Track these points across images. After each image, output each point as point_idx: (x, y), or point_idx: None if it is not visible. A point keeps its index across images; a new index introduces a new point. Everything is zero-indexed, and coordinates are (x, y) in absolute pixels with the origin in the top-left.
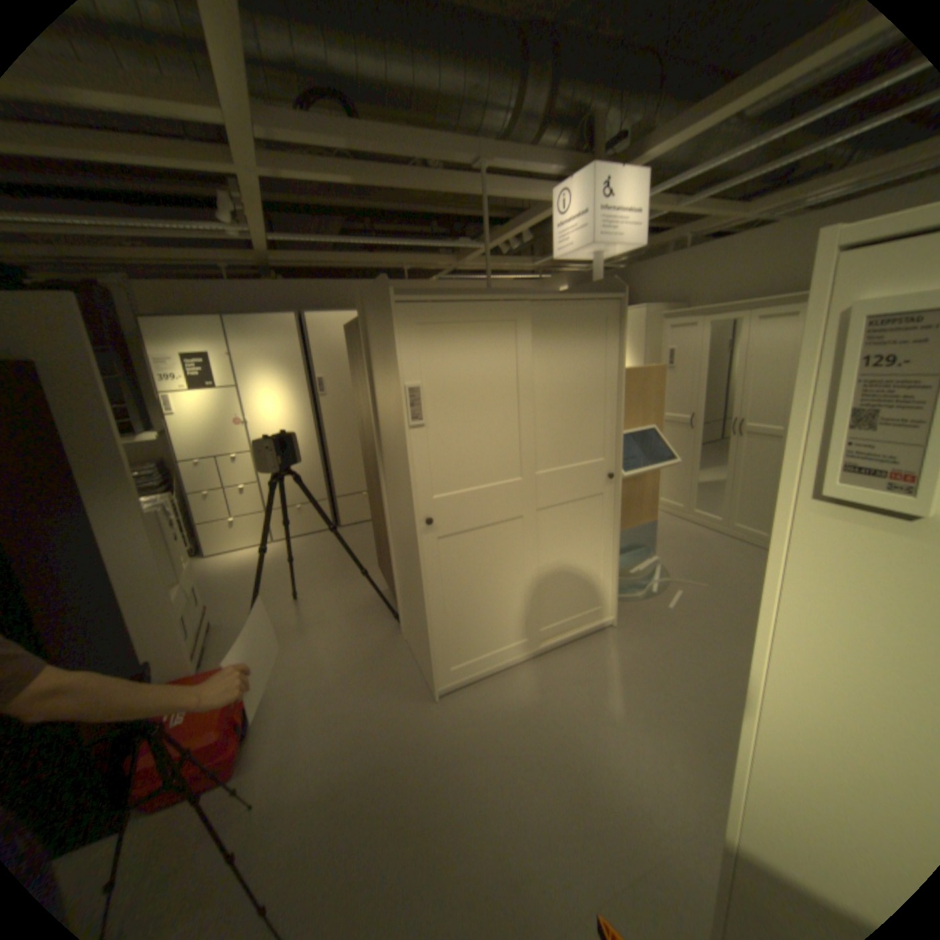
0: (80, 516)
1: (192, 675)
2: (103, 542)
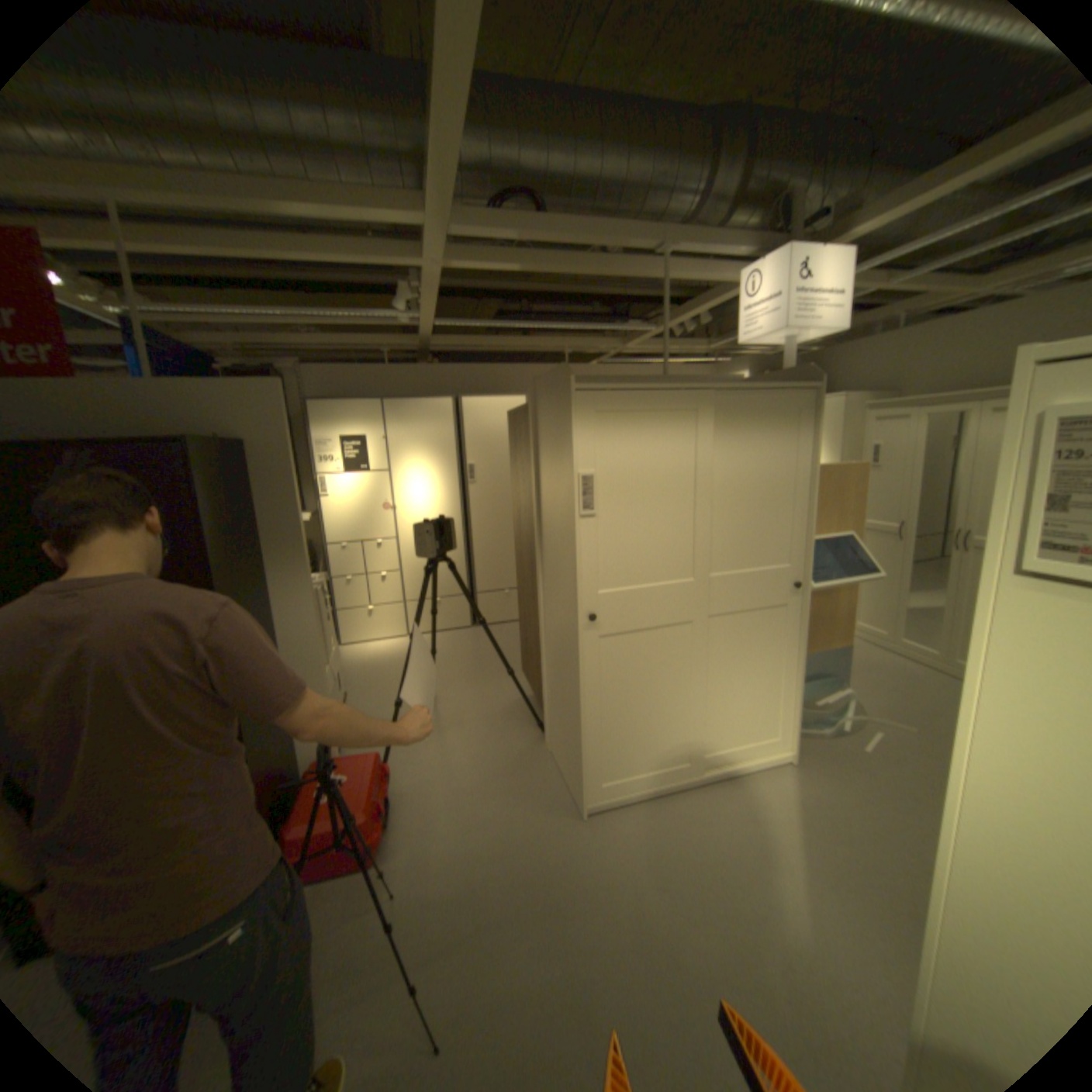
0: (262, 586)
1: (336, 758)
2: (276, 613)
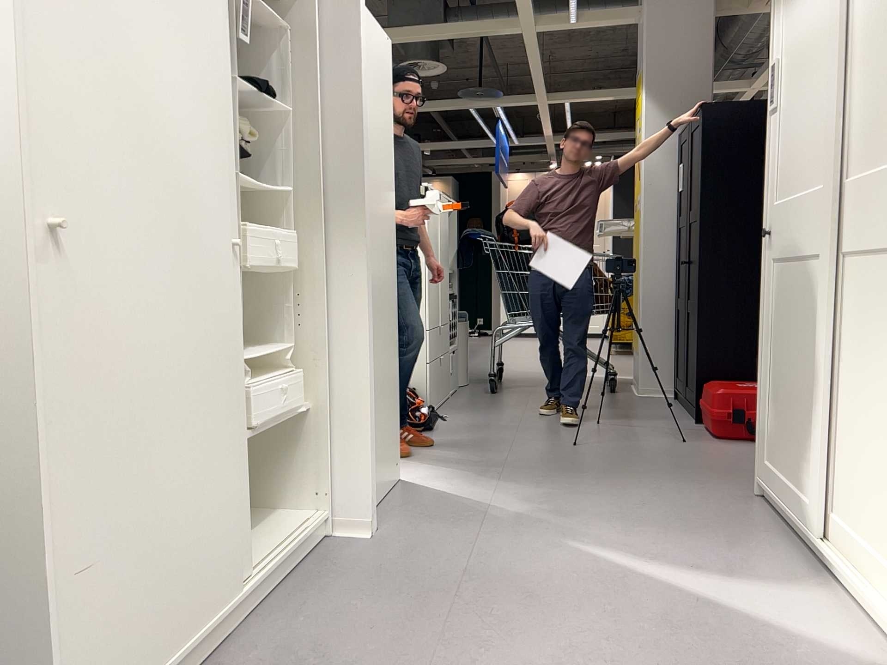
0: None
1: None
2: None
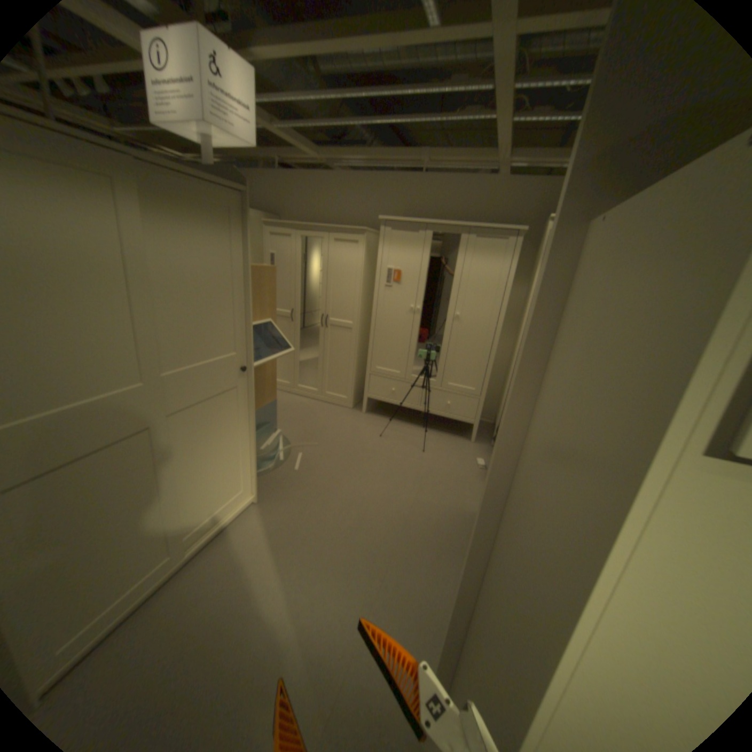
0: None
1: None
2: None
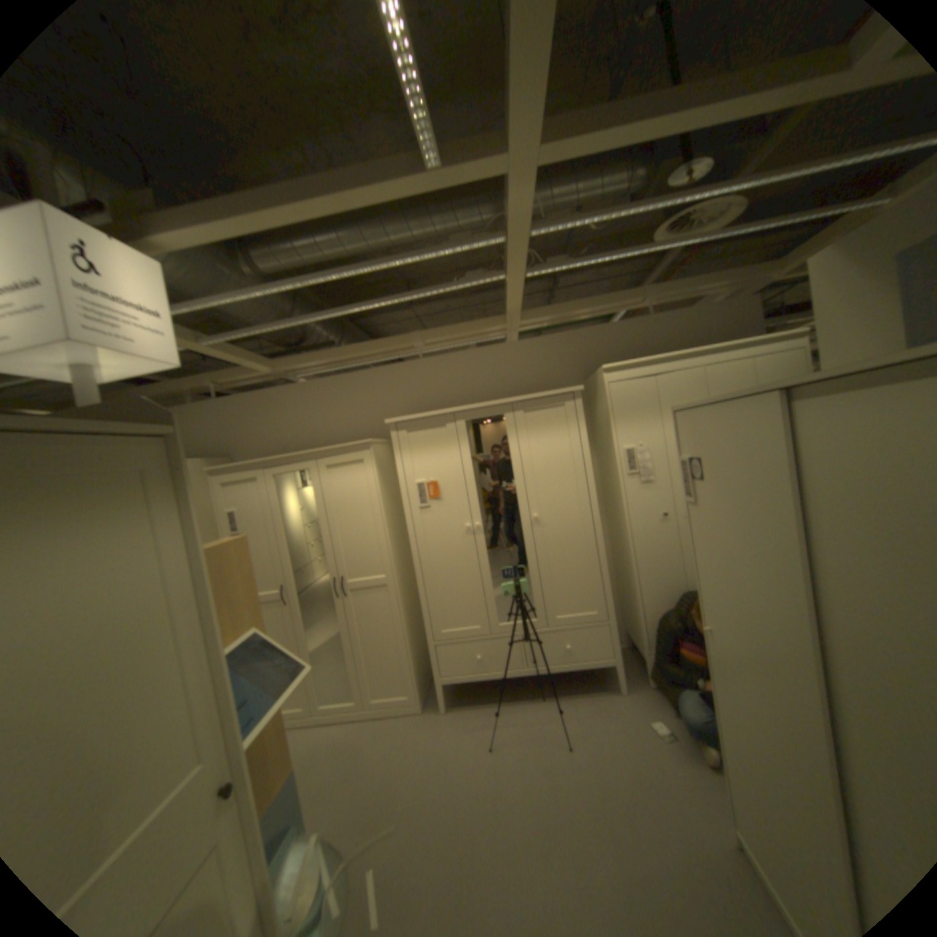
0: None
1: None
2: None
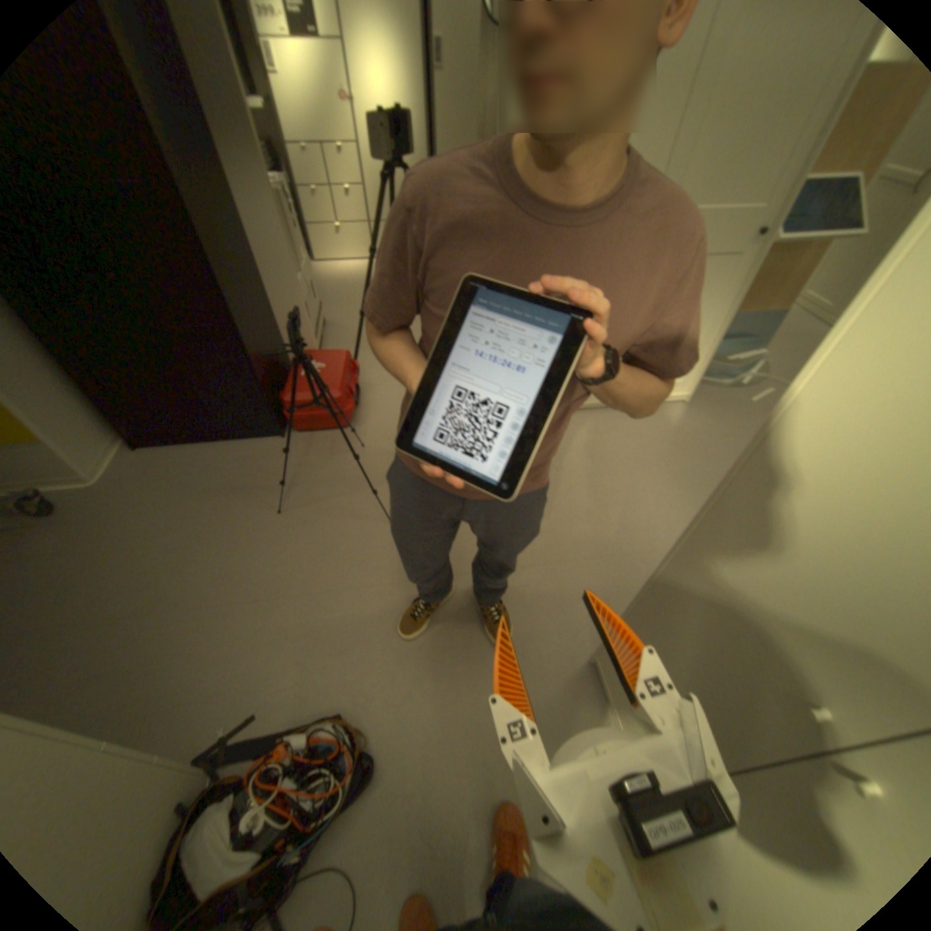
0: (222, 175)
1: (318, 352)
2: (243, 209)
